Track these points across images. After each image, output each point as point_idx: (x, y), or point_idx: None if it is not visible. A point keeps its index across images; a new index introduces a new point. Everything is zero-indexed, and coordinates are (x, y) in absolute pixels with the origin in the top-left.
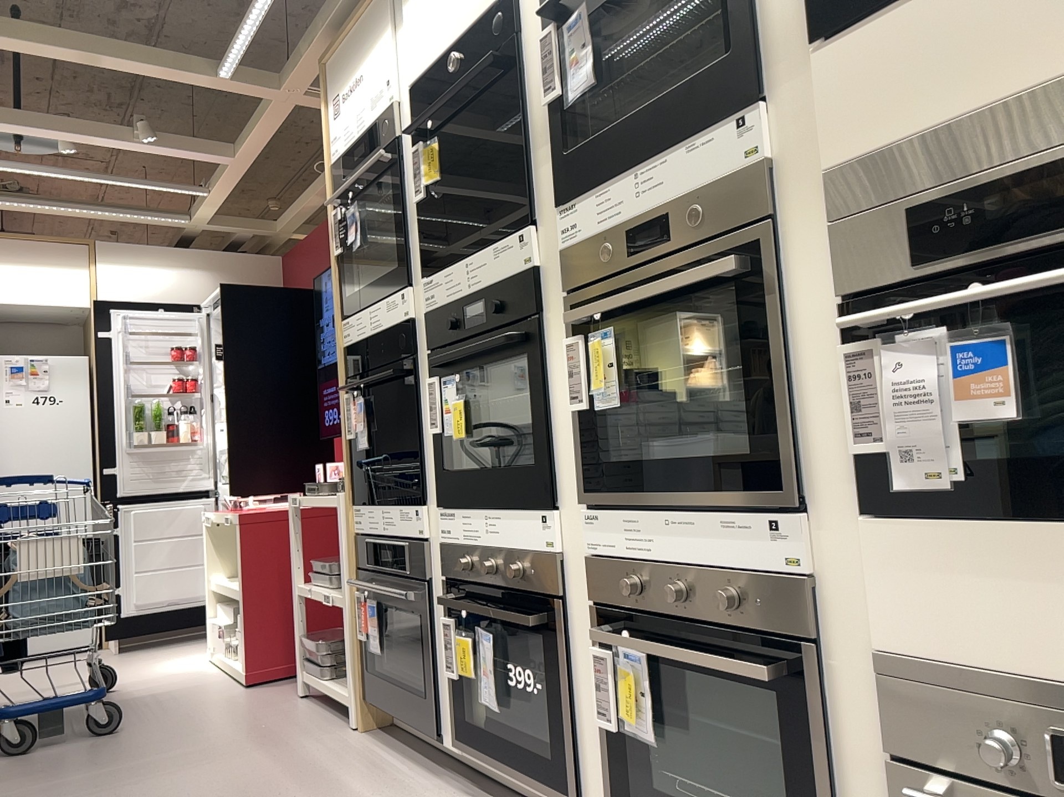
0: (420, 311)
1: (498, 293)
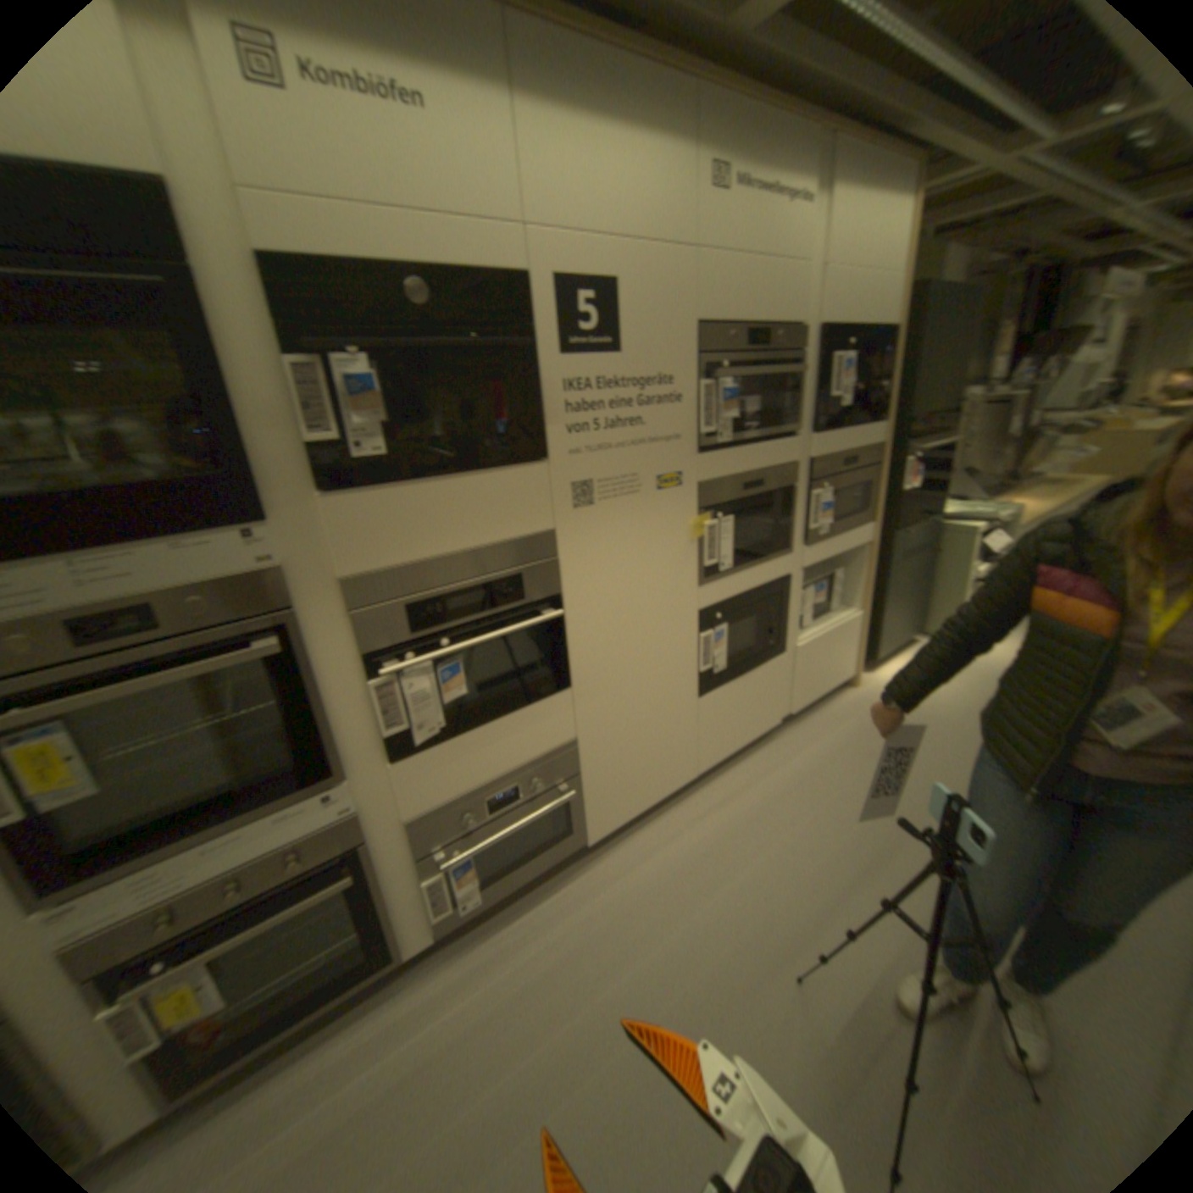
0: None
1: None
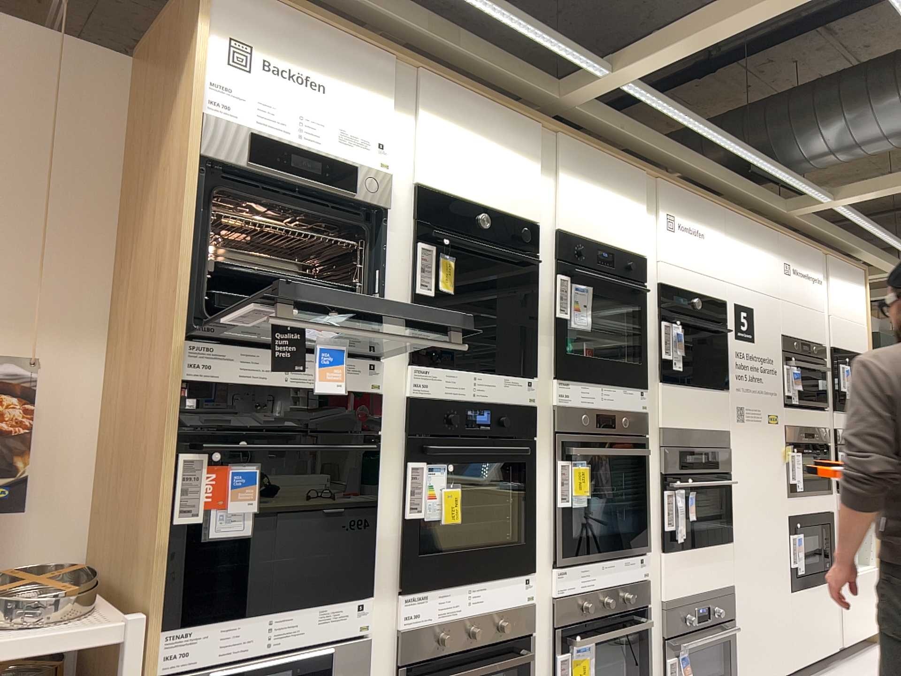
0: (396, 390)
1: (505, 411)
